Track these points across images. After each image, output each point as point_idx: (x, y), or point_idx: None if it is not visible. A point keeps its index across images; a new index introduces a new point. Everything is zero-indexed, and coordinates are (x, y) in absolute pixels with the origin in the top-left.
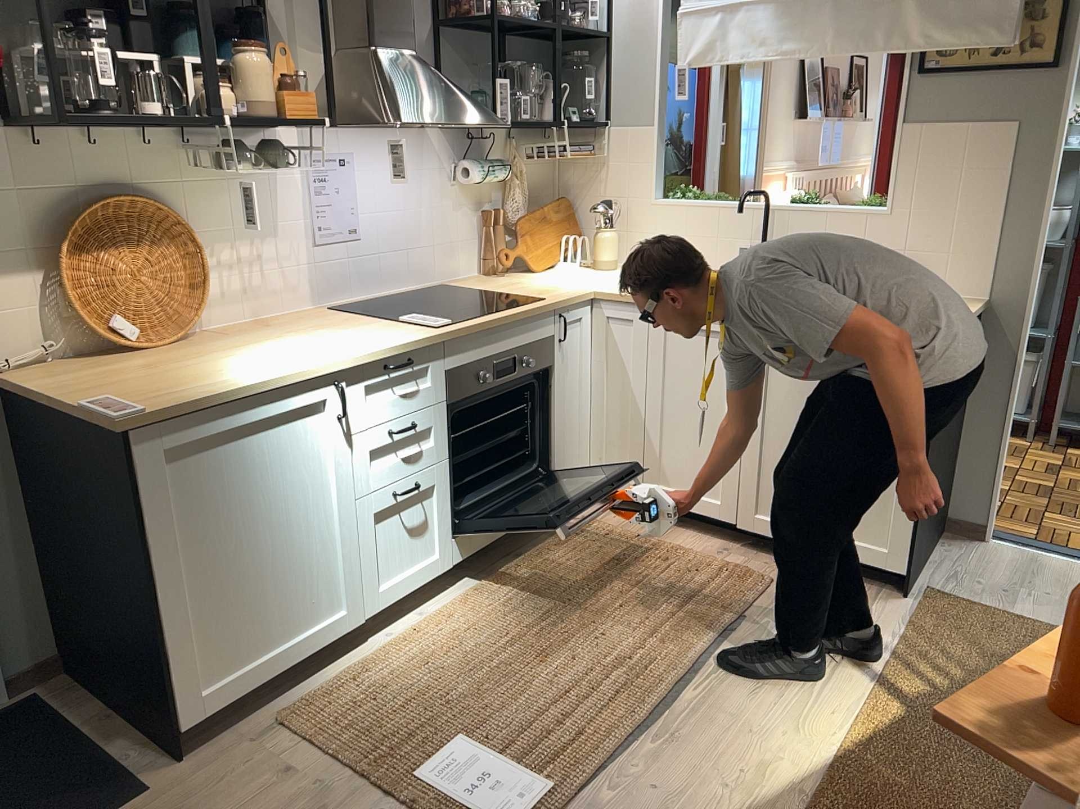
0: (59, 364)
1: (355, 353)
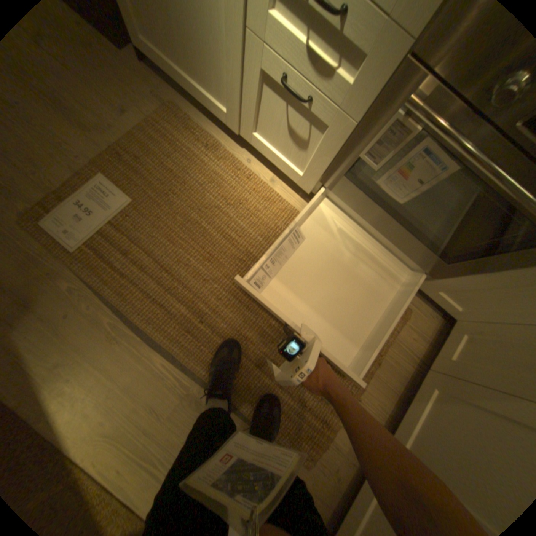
0: None
1: None
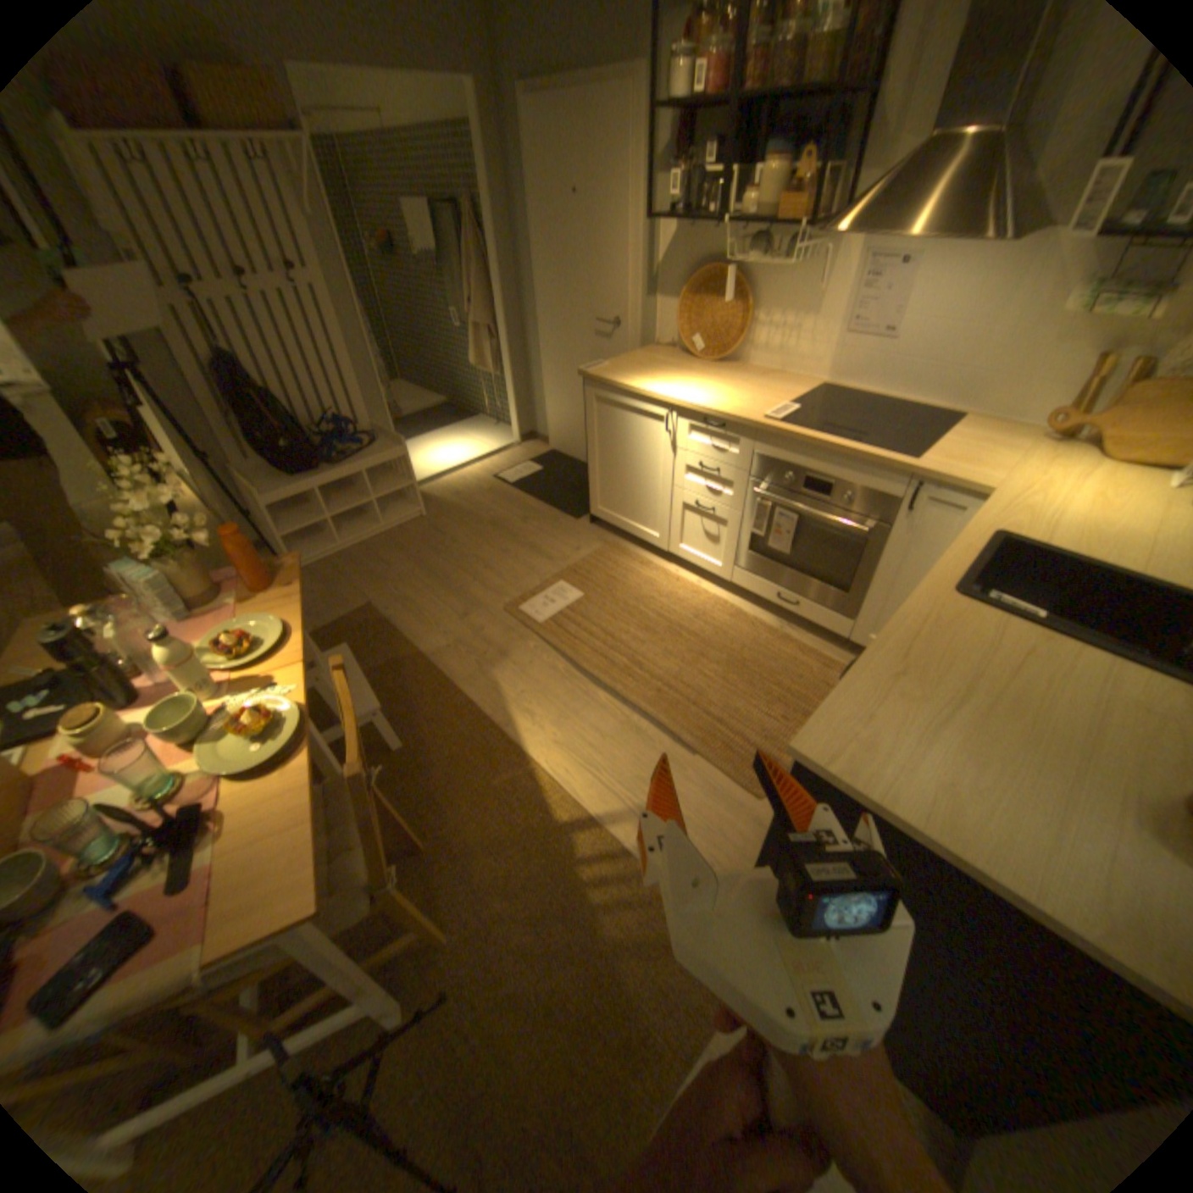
0: (668, 350)
1: (687, 401)
